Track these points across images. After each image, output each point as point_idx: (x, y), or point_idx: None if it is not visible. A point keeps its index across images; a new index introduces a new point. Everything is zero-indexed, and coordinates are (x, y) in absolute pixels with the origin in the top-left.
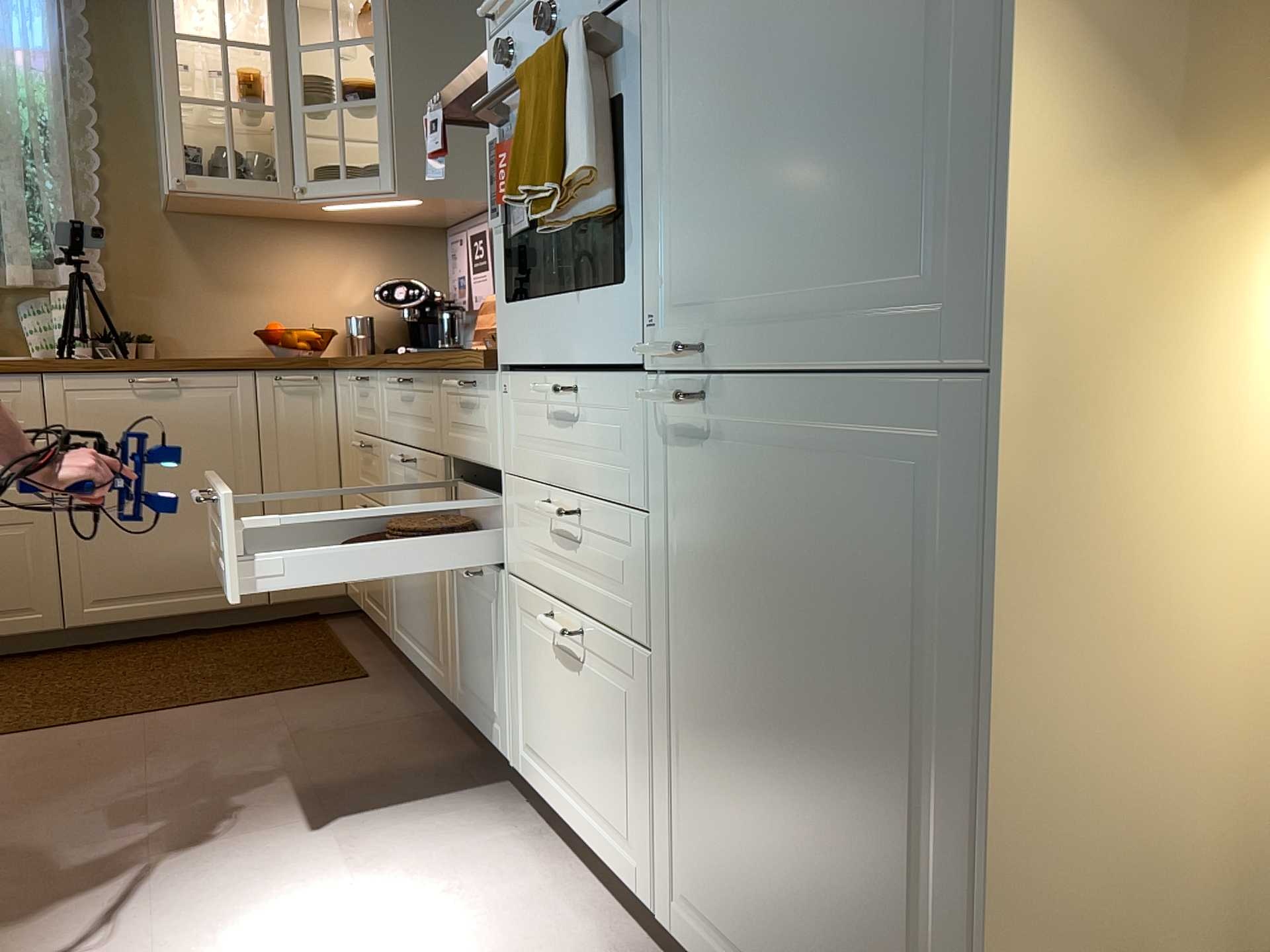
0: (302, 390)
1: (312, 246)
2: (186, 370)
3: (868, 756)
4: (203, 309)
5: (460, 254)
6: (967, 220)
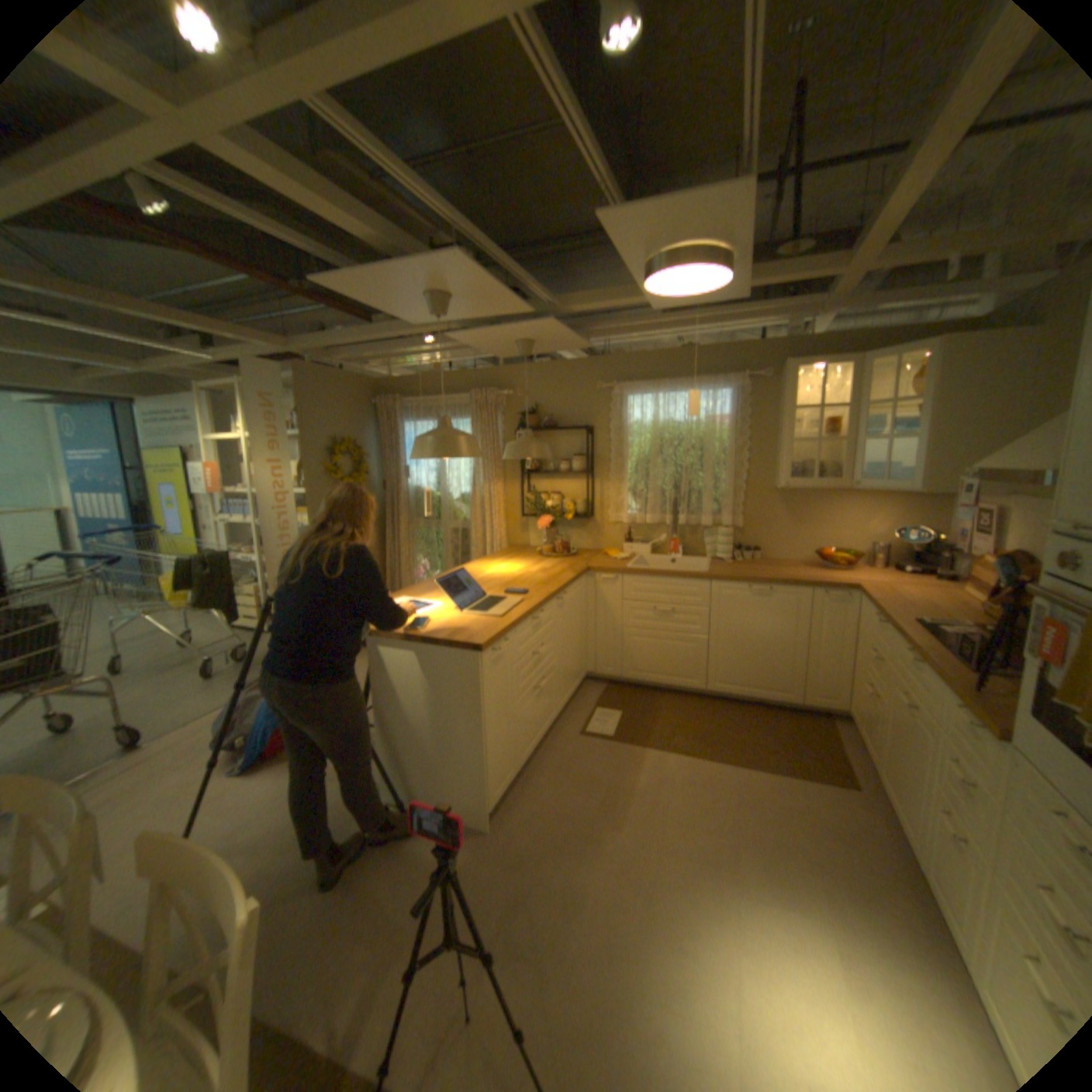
0: (840, 600)
1: (856, 501)
2: (777, 585)
3: None
4: (788, 534)
5: (967, 516)
6: None
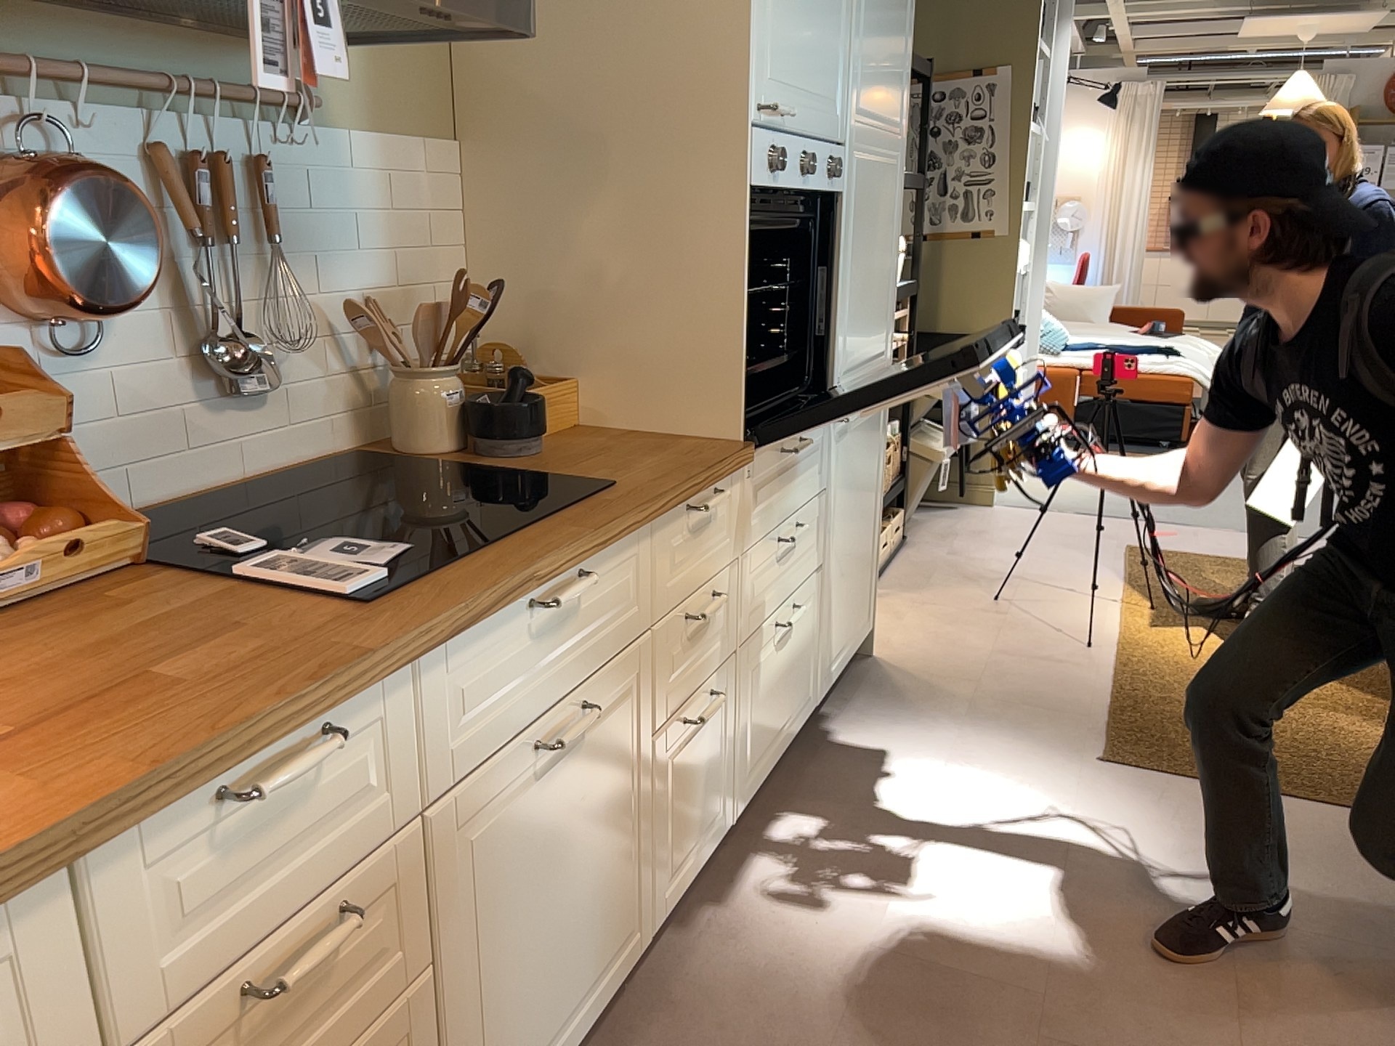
0: None
1: None
2: None
3: (866, 511)
4: None
5: None
6: (886, 334)
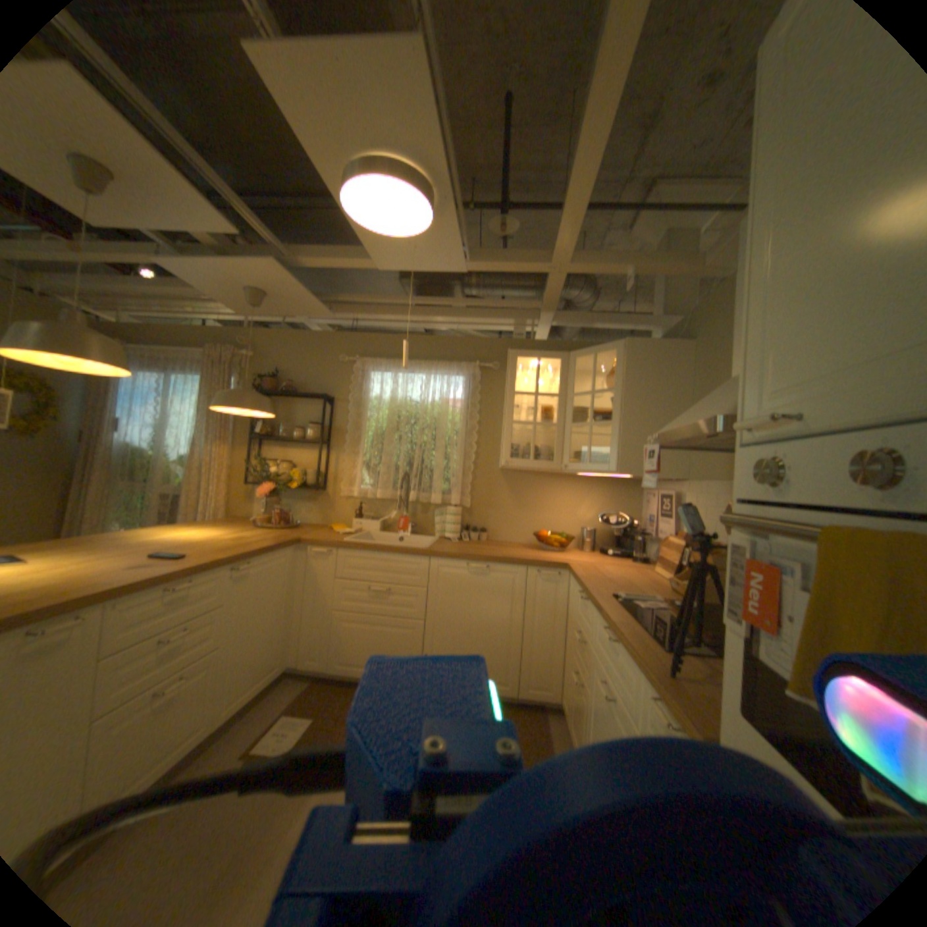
0: (550, 580)
1: (567, 489)
2: (493, 562)
3: None
4: (510, 517)
5: (652, 503)
6: None
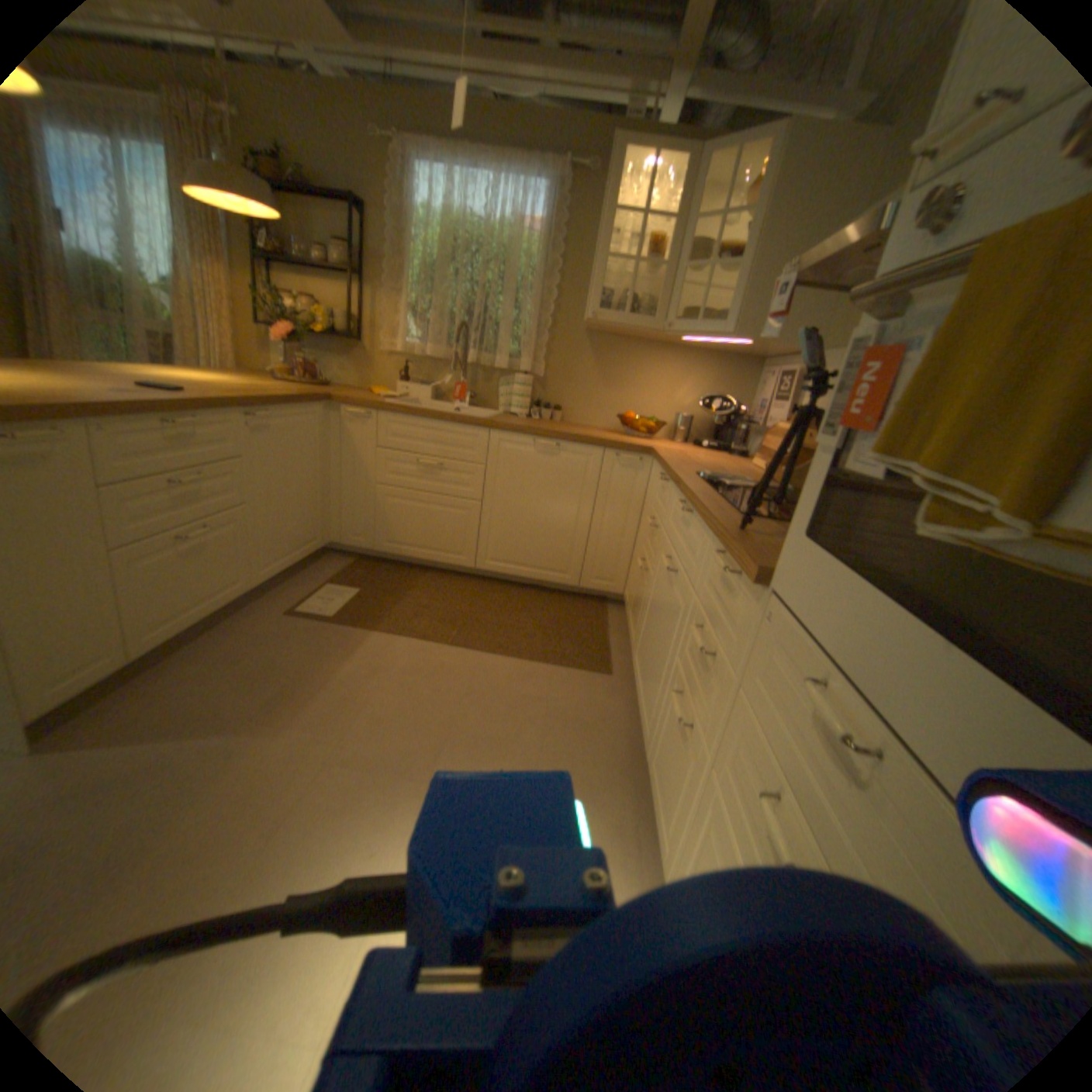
0: (629, 466)
1: (668, 363)
2: (565, 441)
3: None
4: (592, 395)
5: (768, 385)
6: None
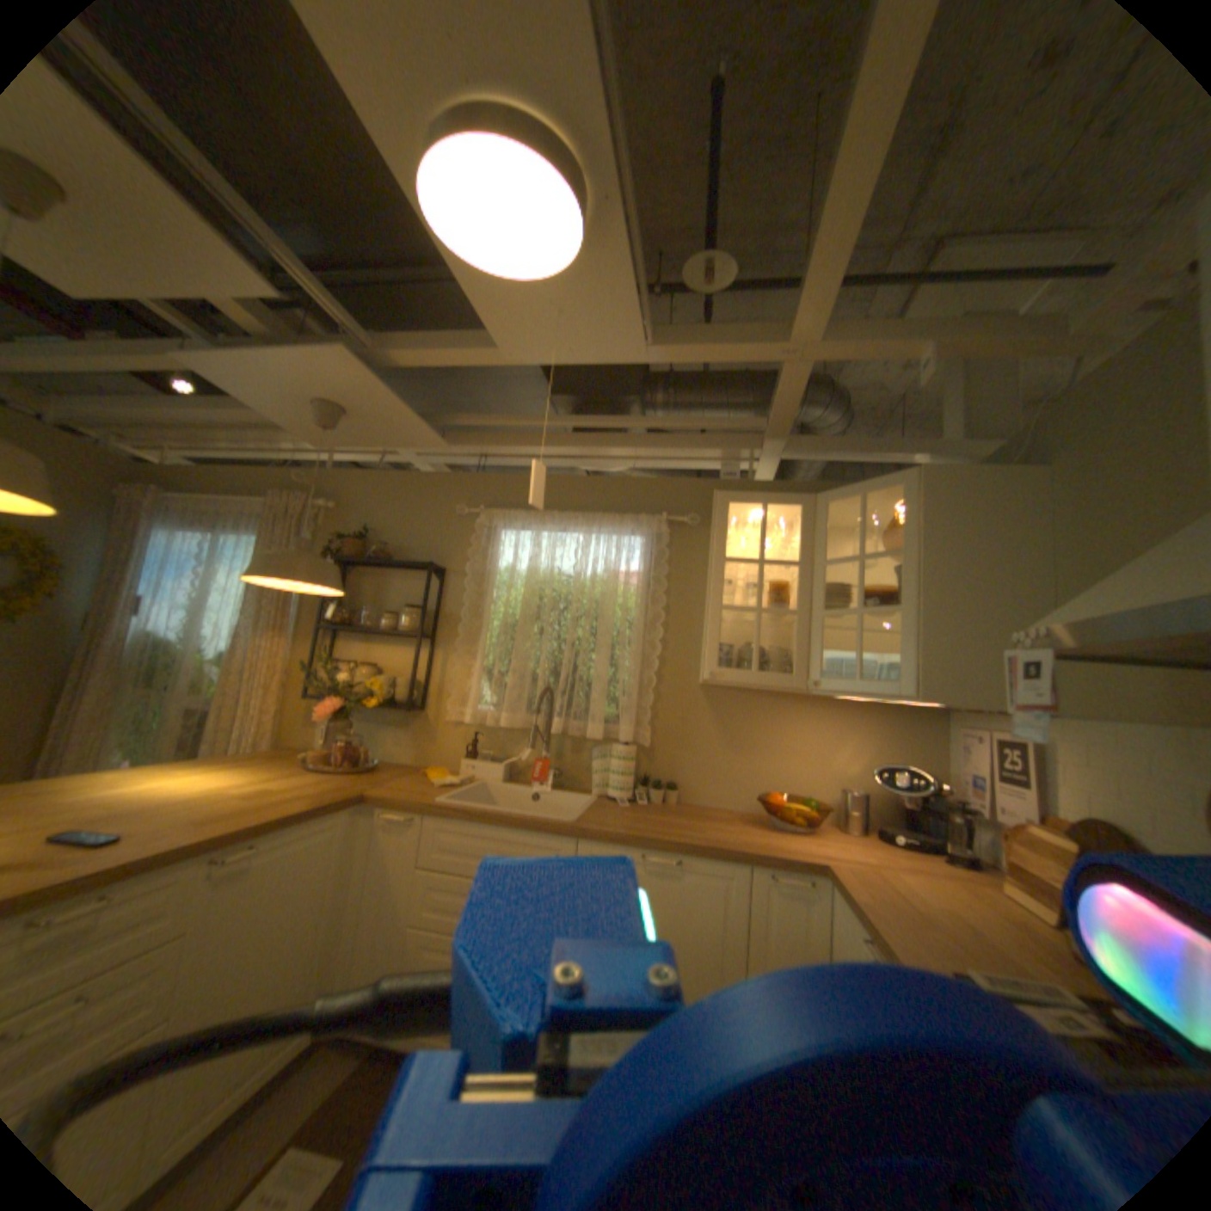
0: (798, 896)
1: (815, 721)
2: (691, 856)
3: None
4: (718, 766)
5: (978, 755)
6: None
